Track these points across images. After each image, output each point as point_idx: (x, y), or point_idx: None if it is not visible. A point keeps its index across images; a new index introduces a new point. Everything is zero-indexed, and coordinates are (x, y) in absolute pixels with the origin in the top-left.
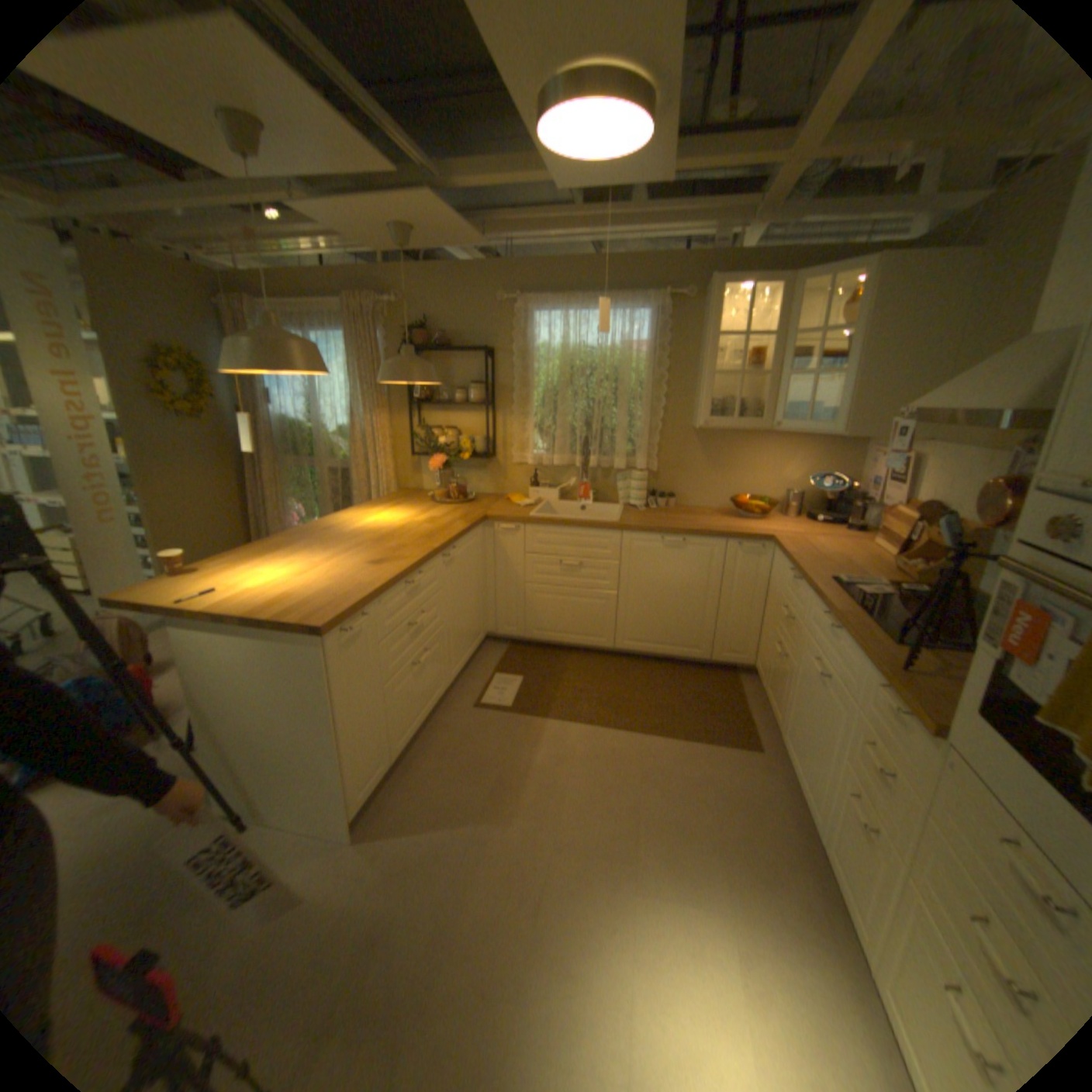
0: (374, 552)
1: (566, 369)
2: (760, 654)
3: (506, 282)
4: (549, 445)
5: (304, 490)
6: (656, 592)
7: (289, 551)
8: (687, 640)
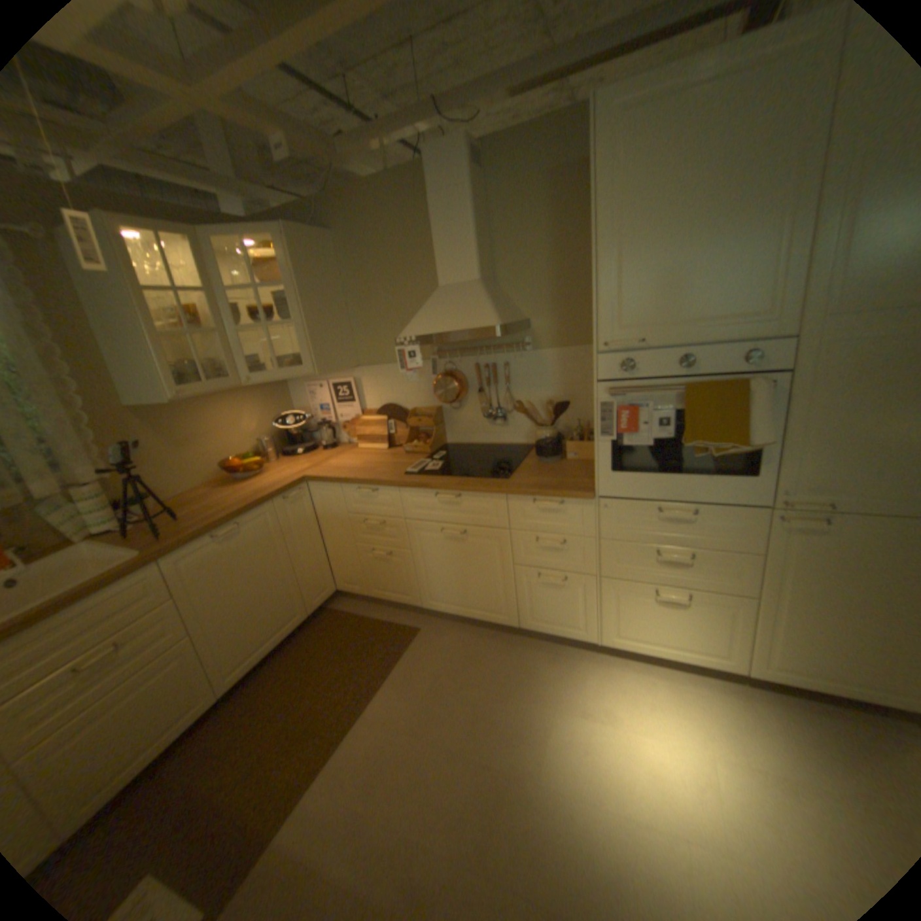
0: None
1: None
2: (341, 576)
3: None
4: None
5: None
6: (234, 597)
7: None
8: (283, 617)
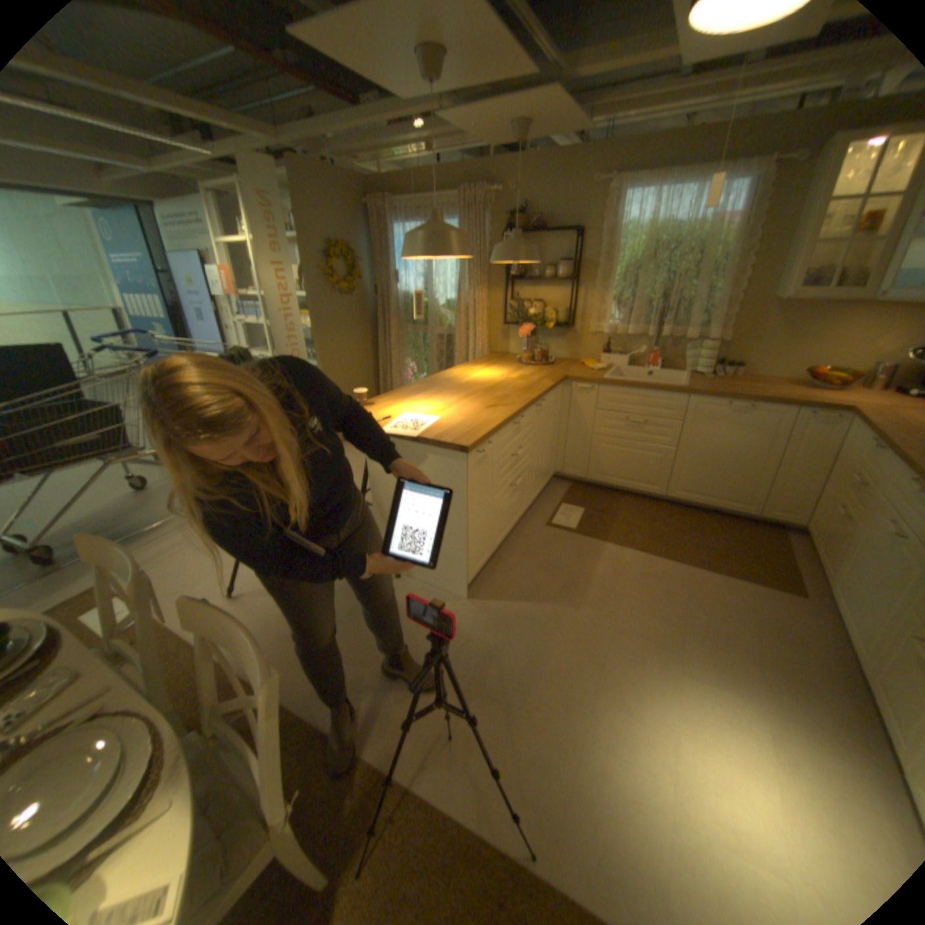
0: (486, 399)
1: (651, 243)
2: (816, 516)
3: (603, 162)
4: (625, 316)
5: (416, 351)
6: (715, 451)
7: (426, 395)
8: (738, 496)
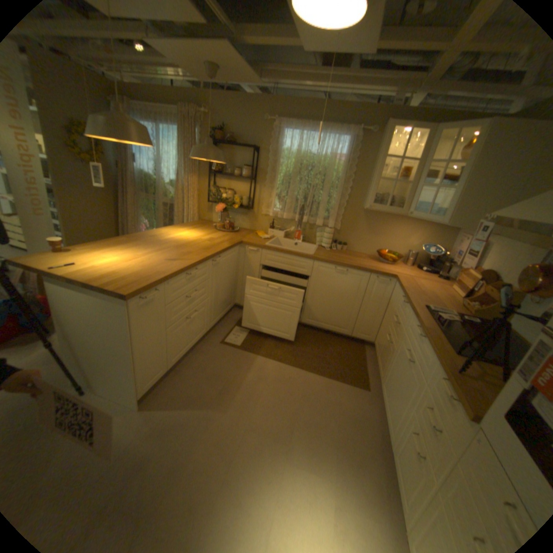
0: (173, 253)
1: (298, 165)
2: (378, 337)
3: (271, 109)
4: (283, 207)
5: (149, 213)
6: (328, 296)
7: (126, 246)
8: (340, 323)
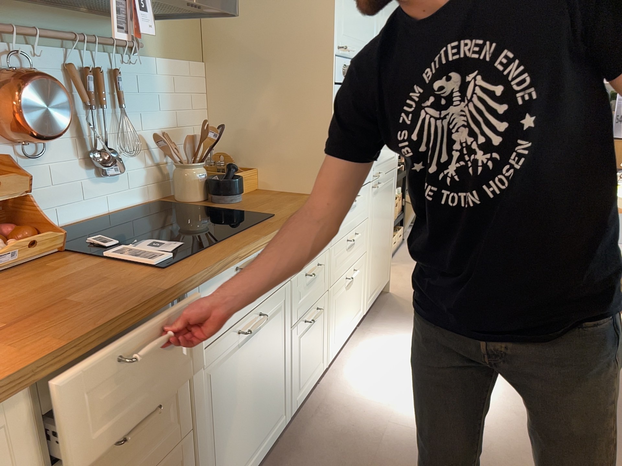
0: None
1: None
2: None
3: None
4: None
5: None
6: None
7: None
8: None
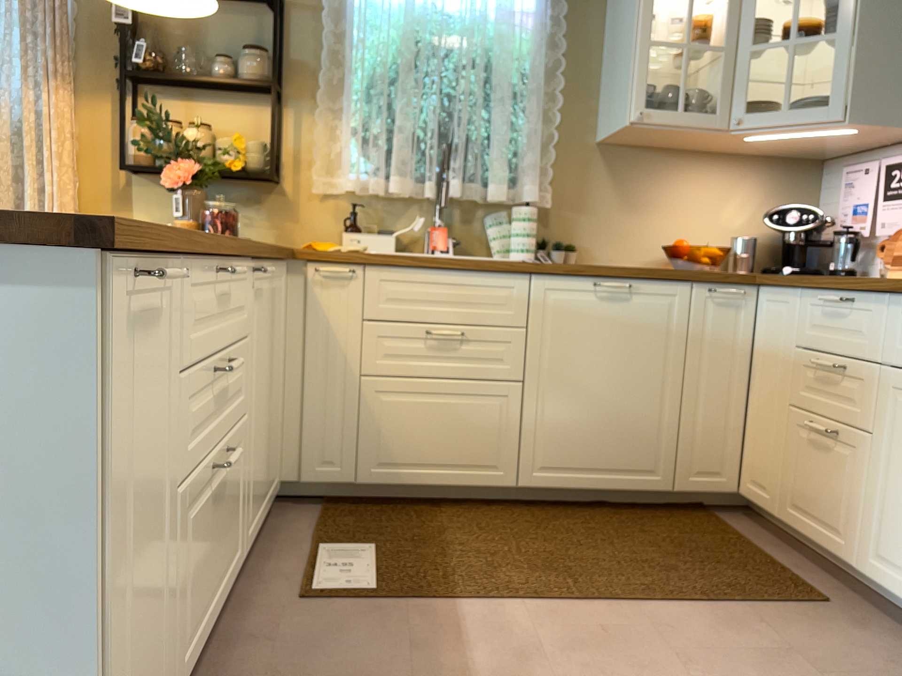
0: None
1: (412, 39)
2: (753, 467)
3: None
4: (381, 160)
5: None
6: (589, 377)
7: None
8: (637, 458)
